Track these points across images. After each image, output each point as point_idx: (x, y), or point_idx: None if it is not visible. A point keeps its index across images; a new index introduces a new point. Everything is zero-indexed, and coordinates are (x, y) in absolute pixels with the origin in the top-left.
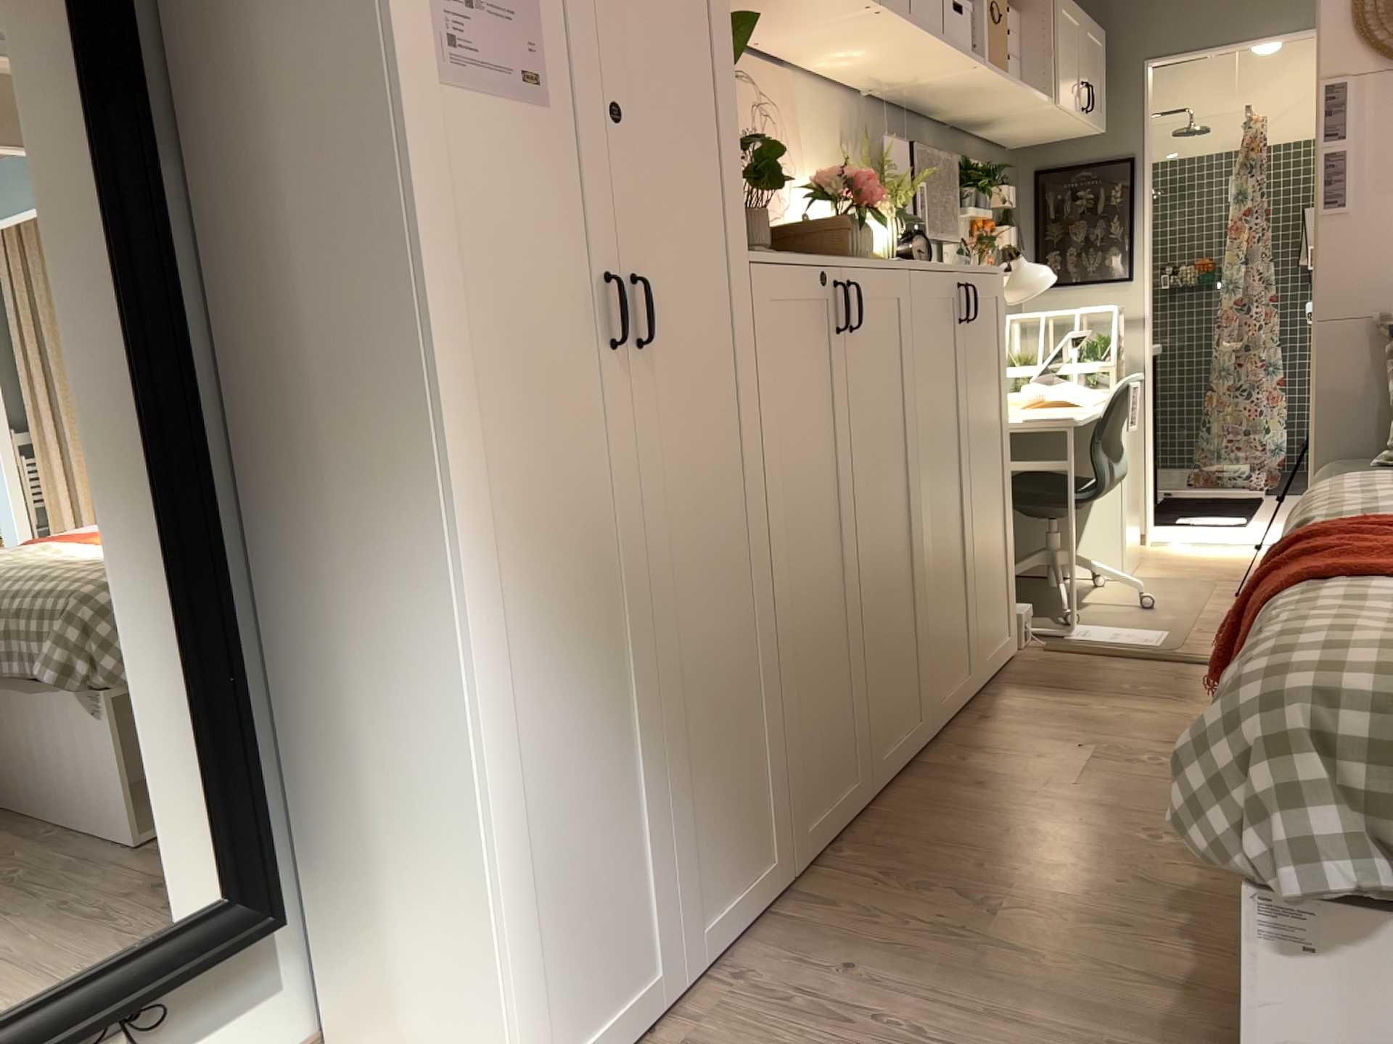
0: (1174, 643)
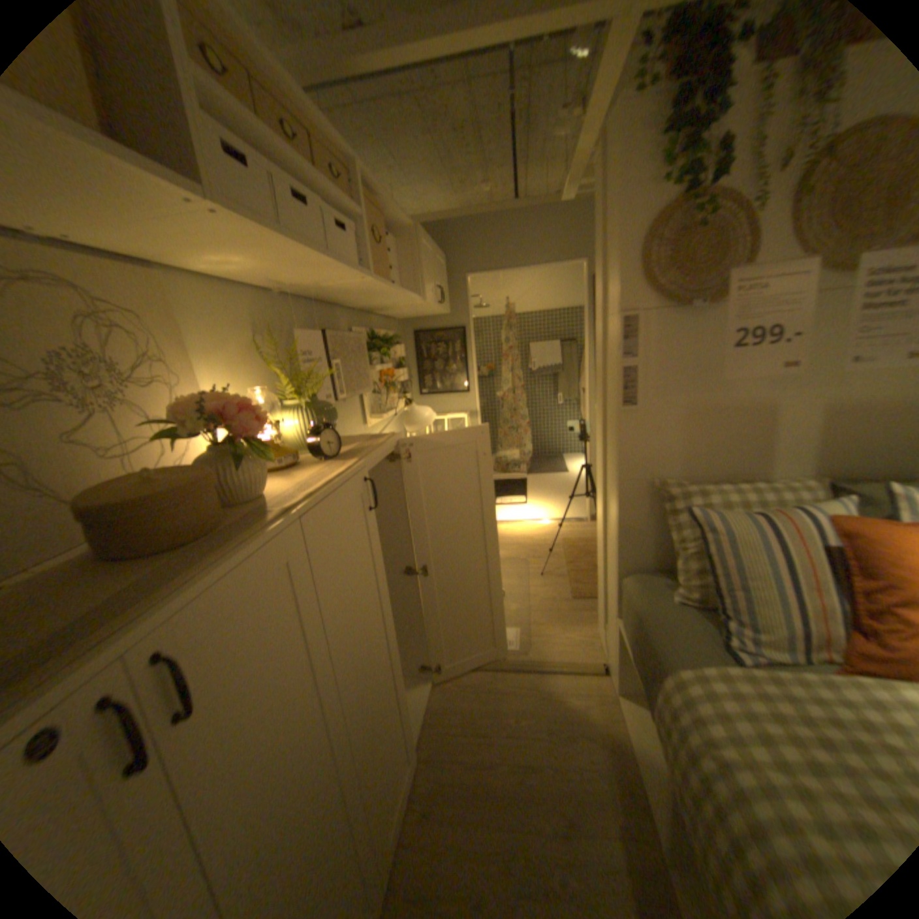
0: (523, 641)
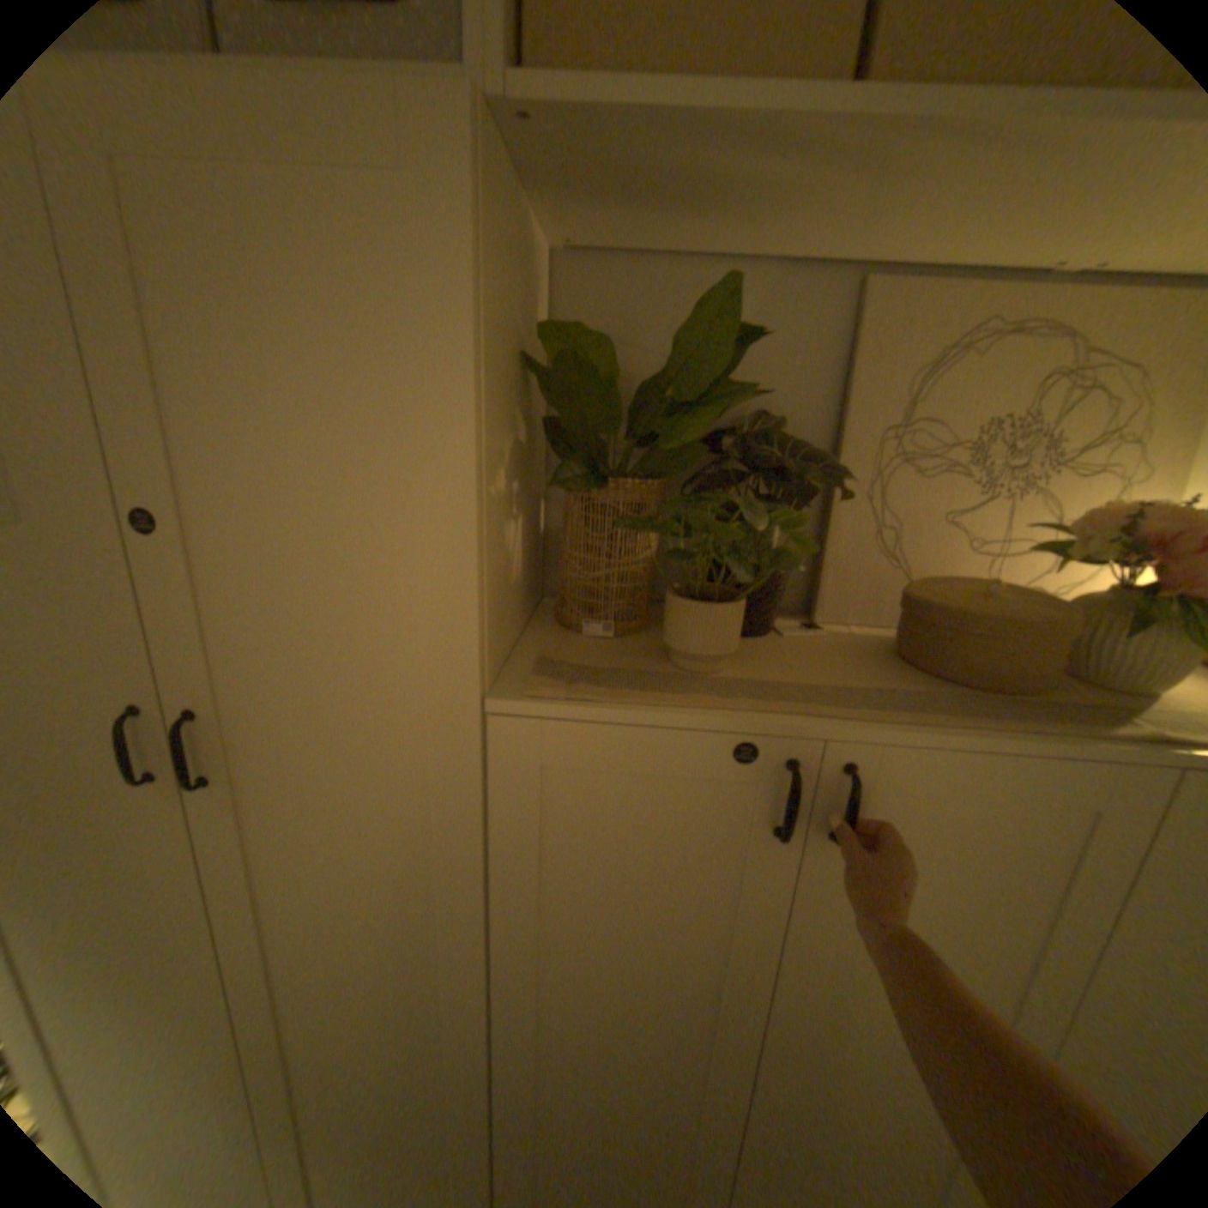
0: None
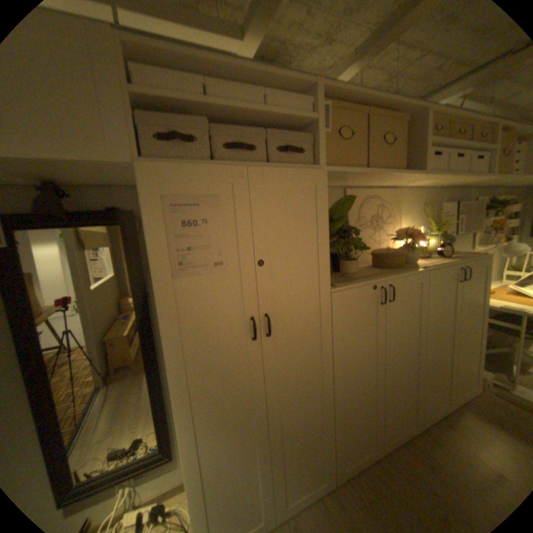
0: None
